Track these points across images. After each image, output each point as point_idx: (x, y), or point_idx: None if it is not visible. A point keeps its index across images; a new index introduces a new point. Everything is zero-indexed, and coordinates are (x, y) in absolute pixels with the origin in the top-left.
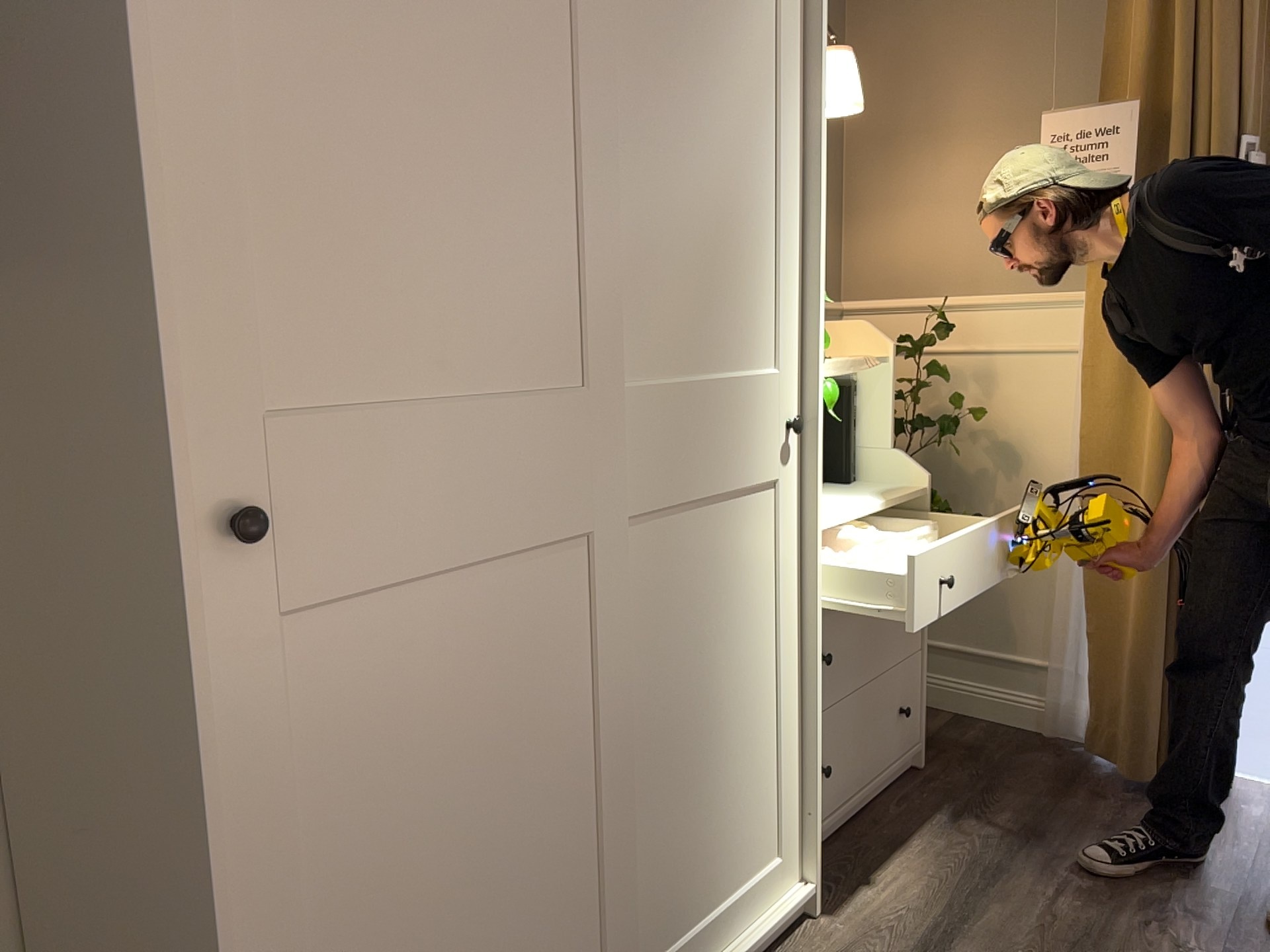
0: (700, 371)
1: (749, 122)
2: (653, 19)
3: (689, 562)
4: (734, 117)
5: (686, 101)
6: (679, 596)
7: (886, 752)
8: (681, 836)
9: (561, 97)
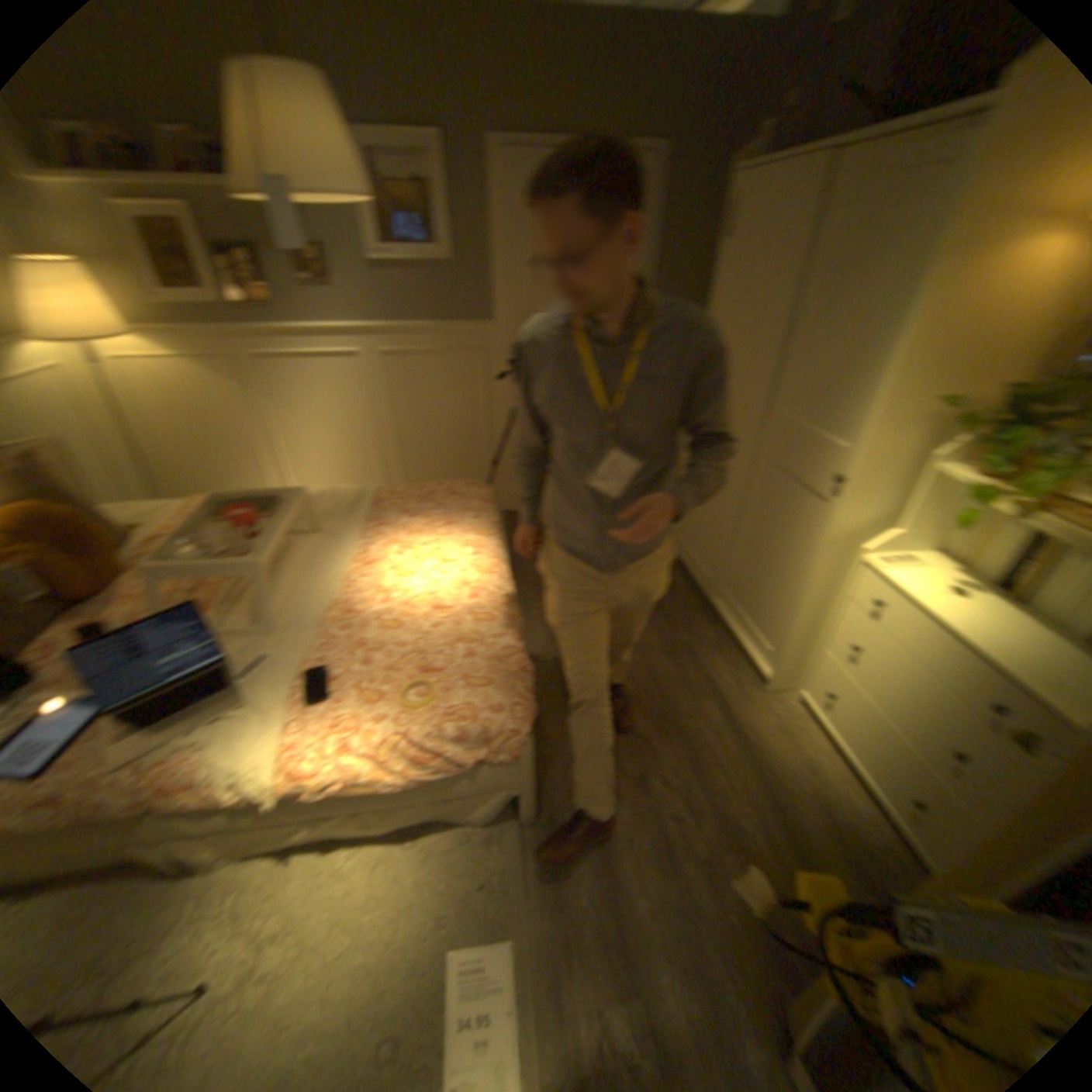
0: (808, 420)
1: (883, 302)
2: (838, 258)
3: (781, 491)
4: (872, 300)
5: (843, 295)
6: (774, 499)
7: (896, 792)
8: (750, 575)
9: (780, 302)
